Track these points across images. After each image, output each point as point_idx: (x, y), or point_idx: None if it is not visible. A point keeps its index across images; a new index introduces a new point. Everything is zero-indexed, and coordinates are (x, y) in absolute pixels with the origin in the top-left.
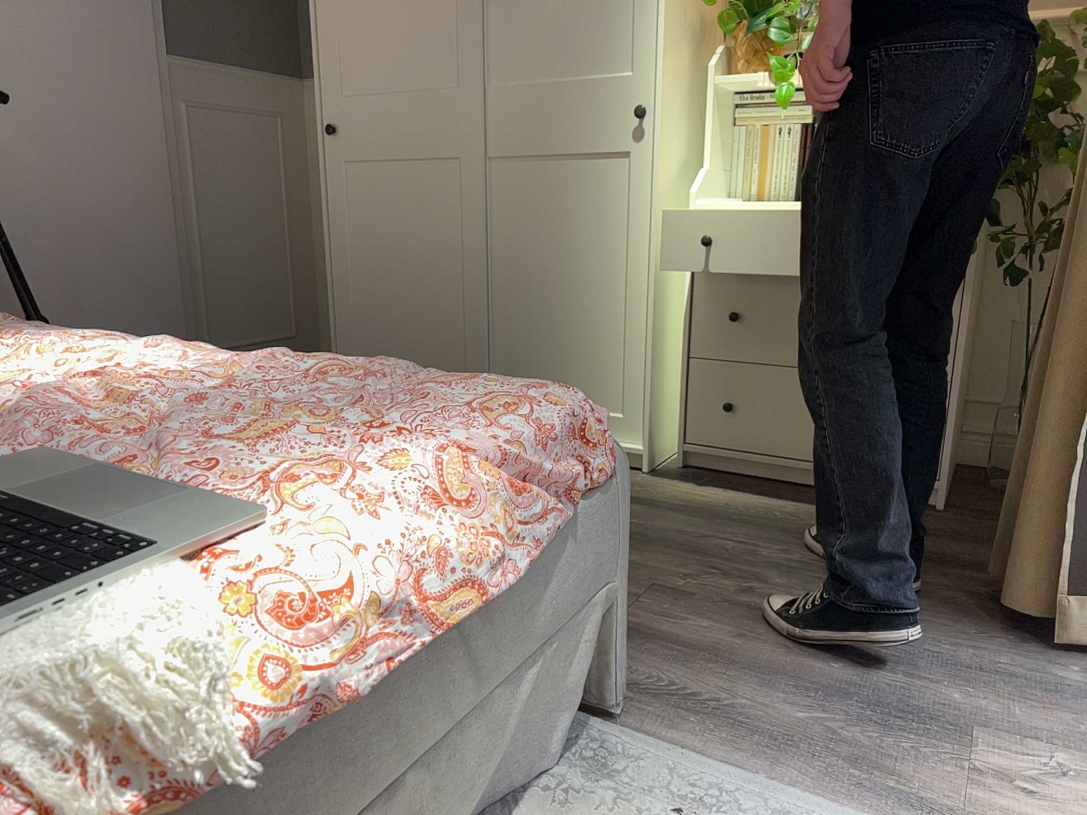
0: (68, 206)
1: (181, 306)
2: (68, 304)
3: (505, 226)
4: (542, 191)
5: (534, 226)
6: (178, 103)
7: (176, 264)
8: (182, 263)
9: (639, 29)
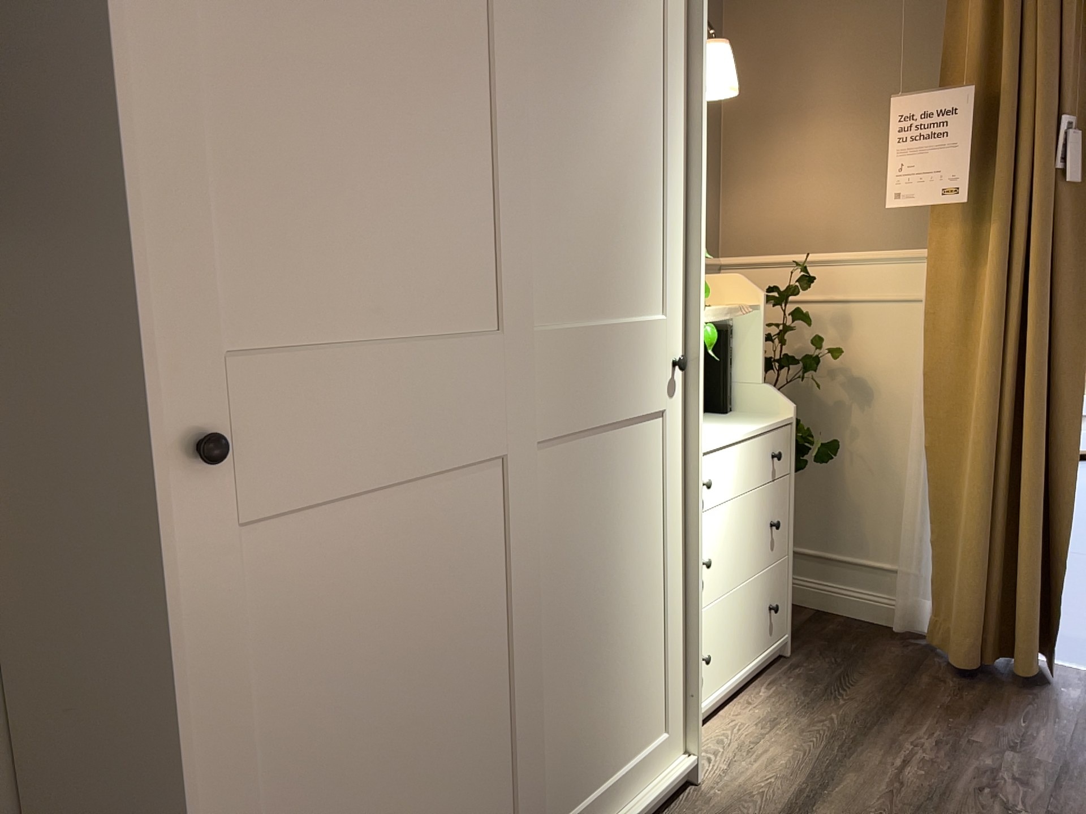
0: None
1: None
2: None
3: (549, 545)
4: (589, 478)
5: (582, 532)
6: None
7: None
8: None
9: (669, 269)
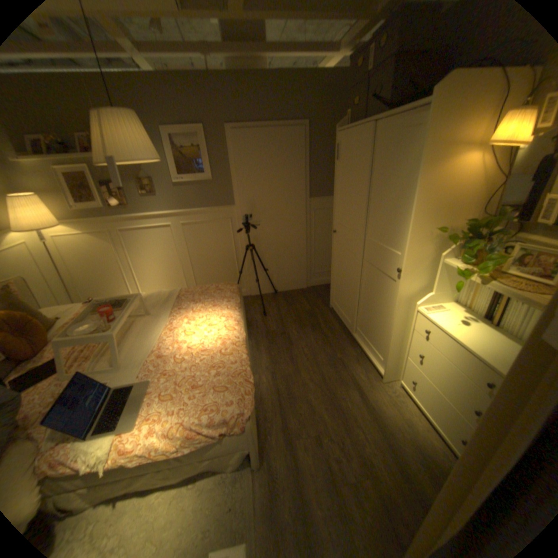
0: (277, 241)
1: (304, 263)
2: (275, 263)
3: (365, 281)
4: (374, 277)
5: (371, 286)
6: (310, 209)
7: (304, 252)
8: (306, 251)
9: (405, 239)
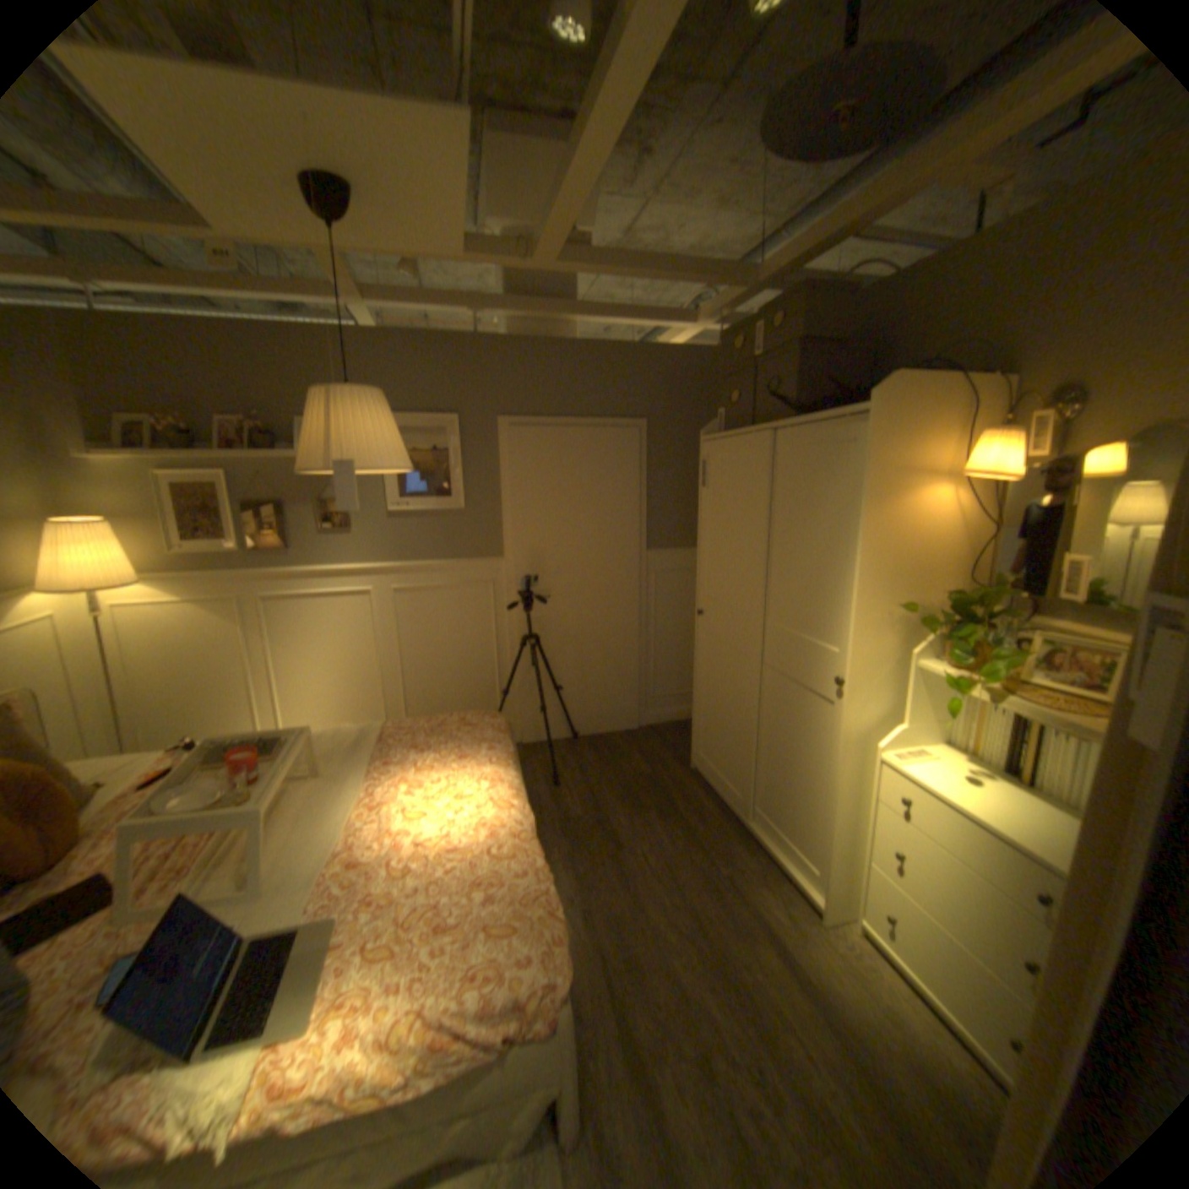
0: (582, 631)
1: (634, 676)
2: (577, 676)
3: (769, 709)
4: (788, 699)
5: (782, 718)
6: (648, 573)
7: (635, 655)
8: (639, 654)
9: (845, 625)
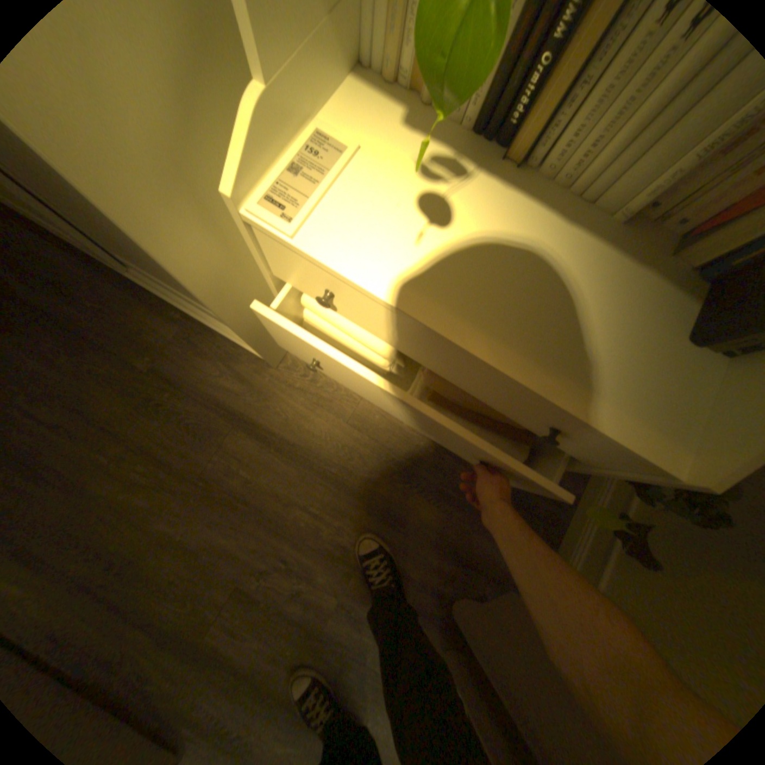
0: None
1: None
2: None
3: None
4: None
5: None
6: None
7: None
8: None
9: None
